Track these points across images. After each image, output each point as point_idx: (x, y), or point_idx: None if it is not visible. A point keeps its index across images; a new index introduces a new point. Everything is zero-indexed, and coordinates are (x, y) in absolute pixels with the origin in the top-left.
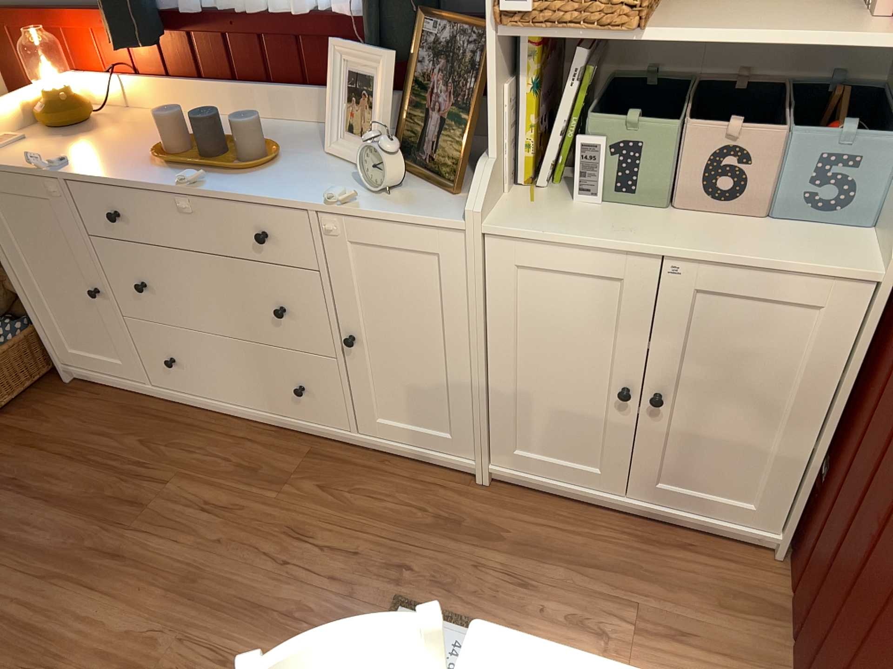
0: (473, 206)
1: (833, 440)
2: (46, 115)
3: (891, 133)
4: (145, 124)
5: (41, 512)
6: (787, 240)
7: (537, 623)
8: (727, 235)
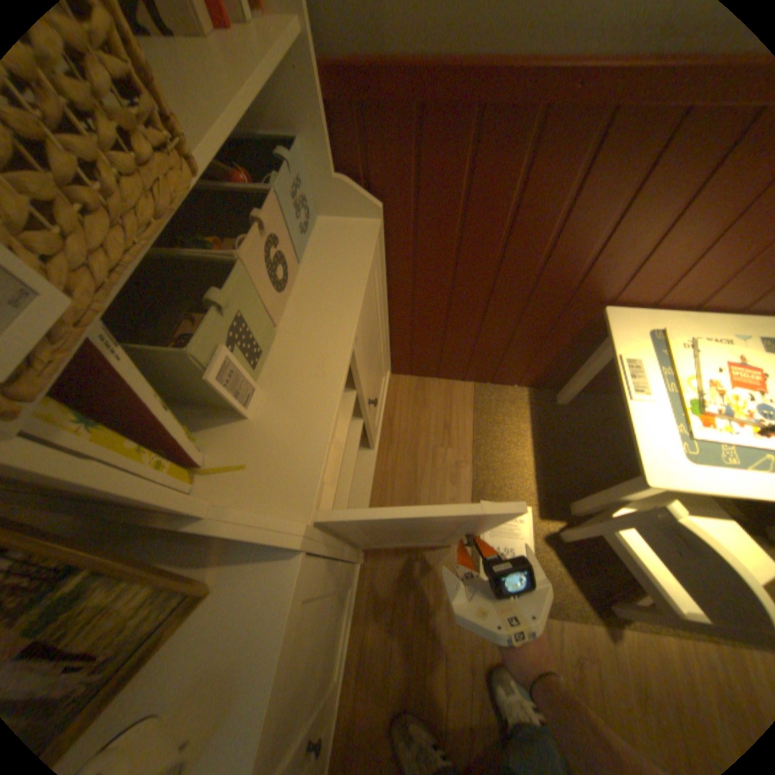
0: (288, 537)
1: (390, 314)
2: None
3: (279, 137)
4: None
5: None
6: (332, 255)
7: (464, 501)
8: (323, 289)
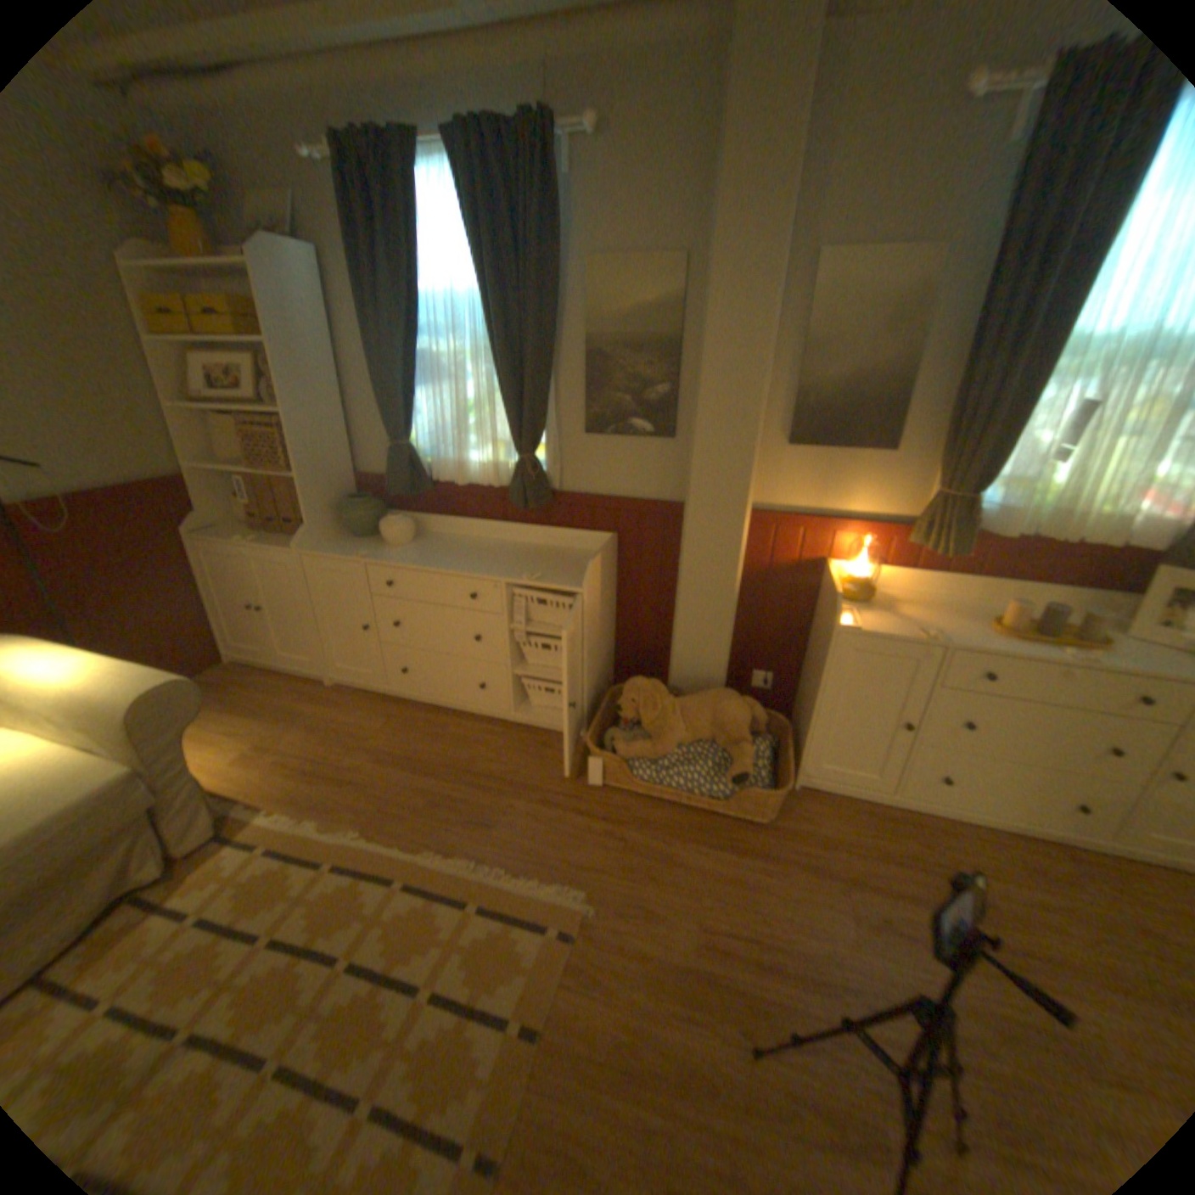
0: None
1: None
2: (851, 590)
3: None
4: (905, 597)
5: (913, 917)
6: None
7: None
8: None
